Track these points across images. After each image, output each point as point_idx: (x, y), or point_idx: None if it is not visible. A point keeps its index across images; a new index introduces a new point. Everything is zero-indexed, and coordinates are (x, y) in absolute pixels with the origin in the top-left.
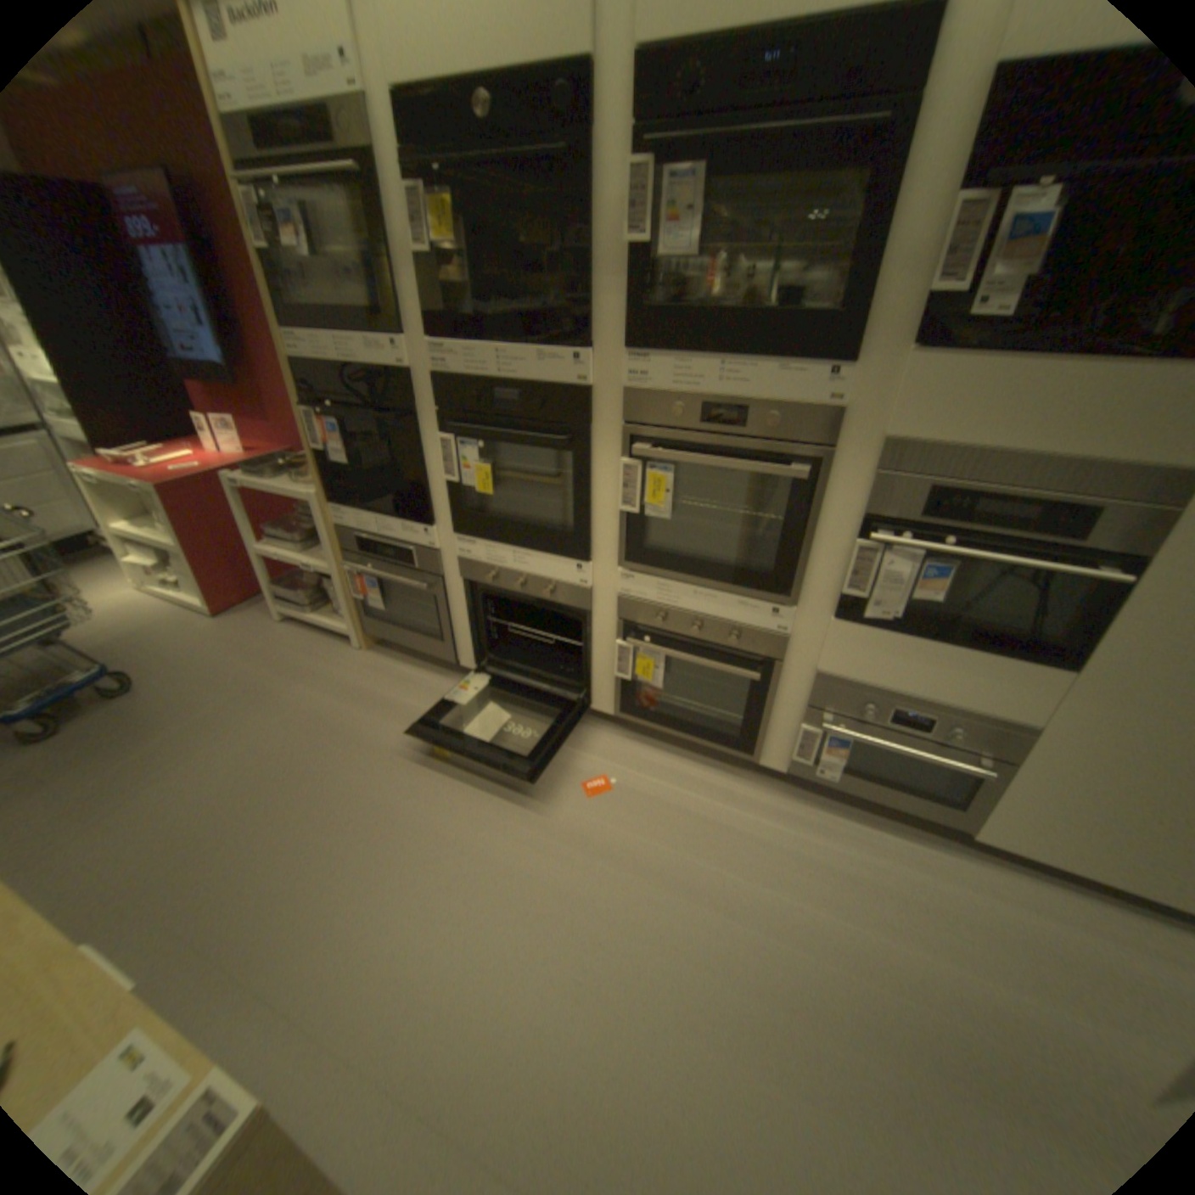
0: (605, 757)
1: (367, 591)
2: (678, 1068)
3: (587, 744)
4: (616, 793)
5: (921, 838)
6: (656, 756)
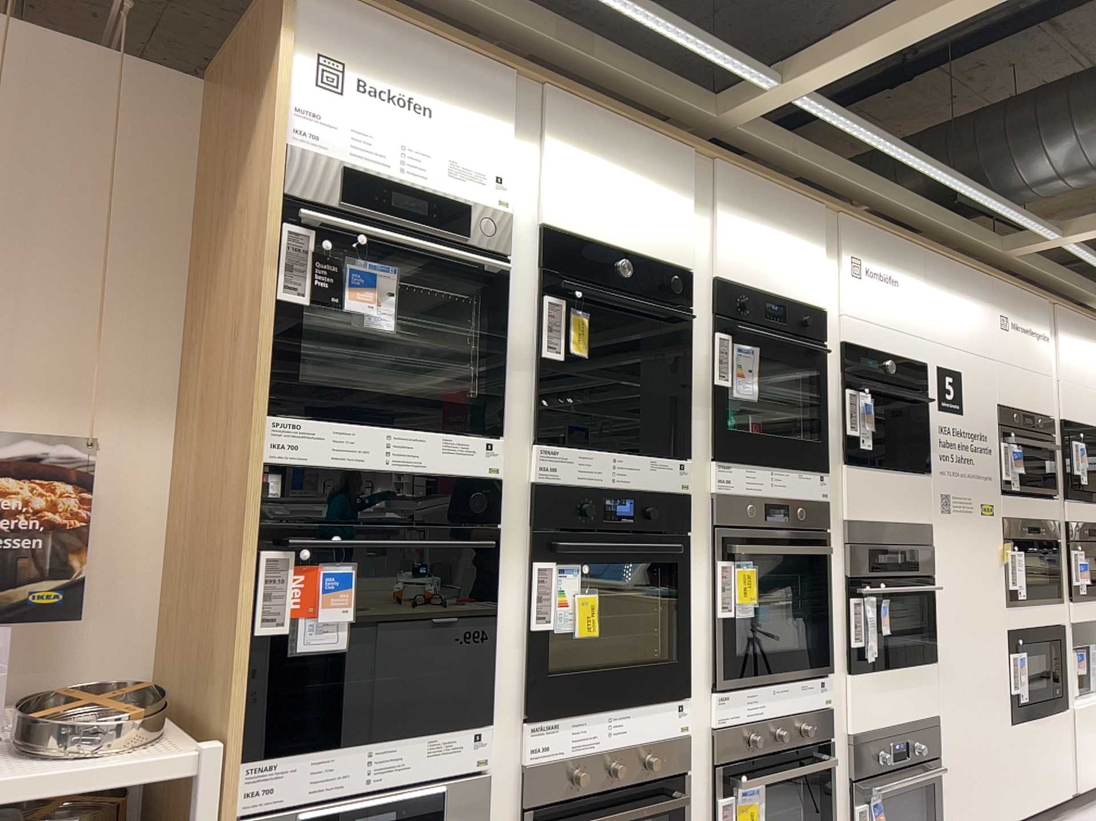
0: None
1: None
2: None
3: None
4: None
5: None
6: None
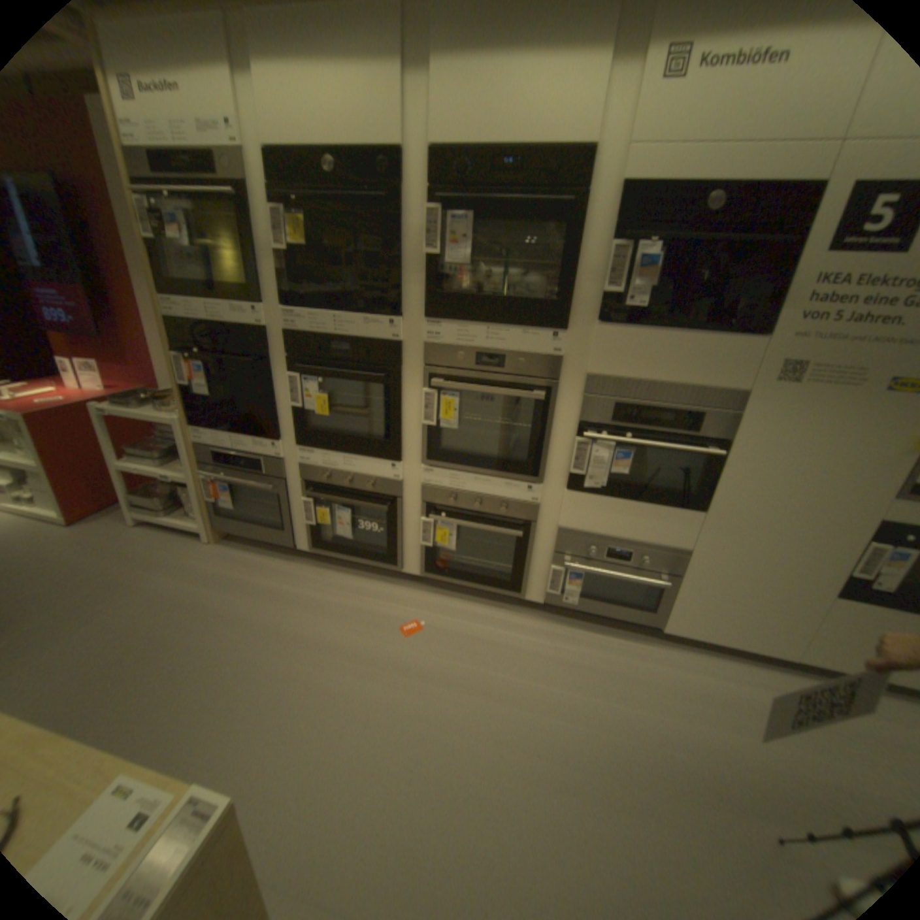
0: (415, 607)
1: (219, 495)
2: (487, 816)
3: (401, 599)
4: (425, 631)
5: (631, 638)
6: (452, 602)
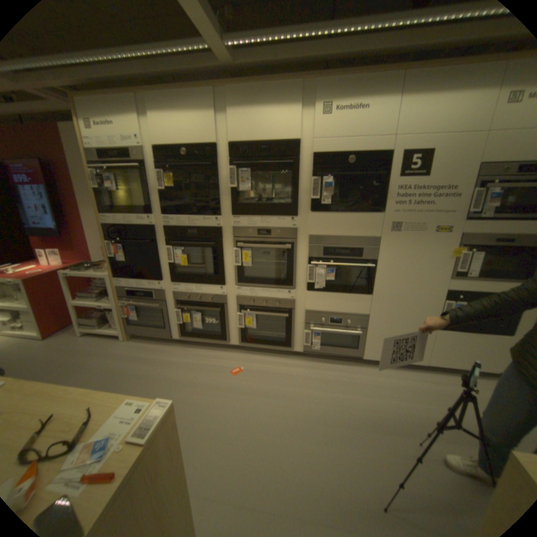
0: (237, 361)
1: (129, 313)
2: (281, 452)
3: (230, 359)
4: (244, 372)
5: (348, 365)
6: (256, 358)
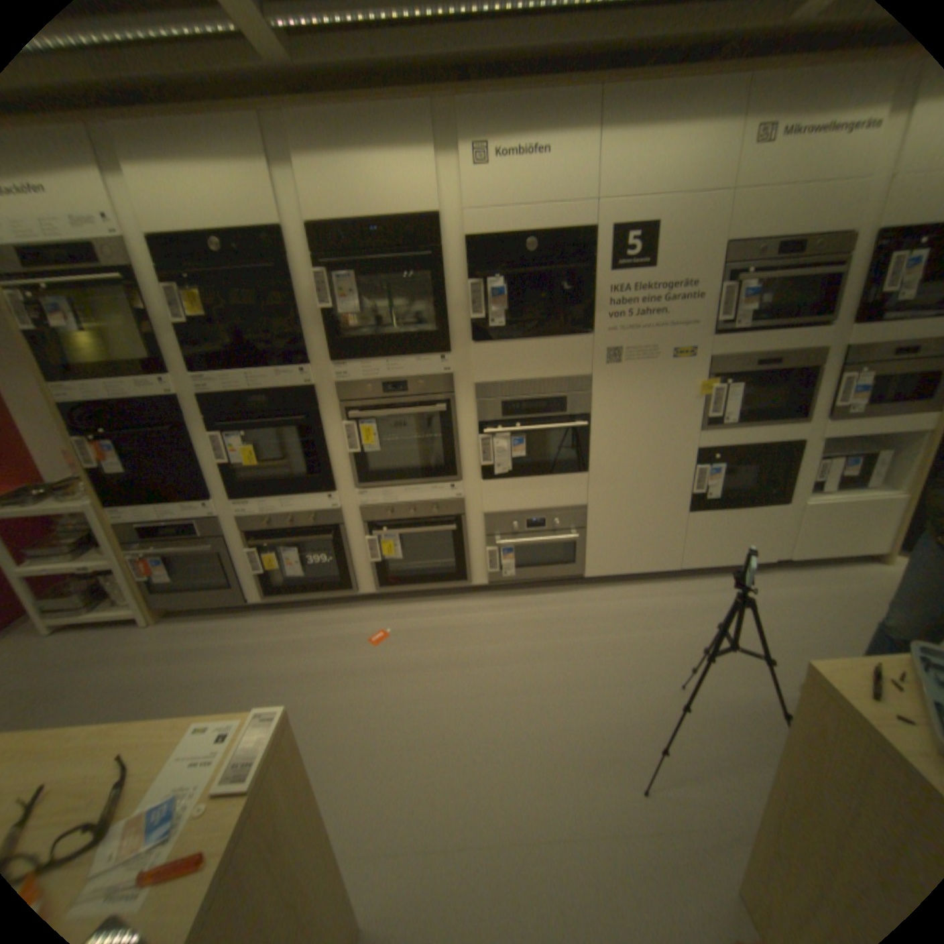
0: (377, 621)
1: (151, 571)
2: (477, 751)
3: (362, 619)
4: (391, 638)
5: (563, 592)
6: (410, 608)
